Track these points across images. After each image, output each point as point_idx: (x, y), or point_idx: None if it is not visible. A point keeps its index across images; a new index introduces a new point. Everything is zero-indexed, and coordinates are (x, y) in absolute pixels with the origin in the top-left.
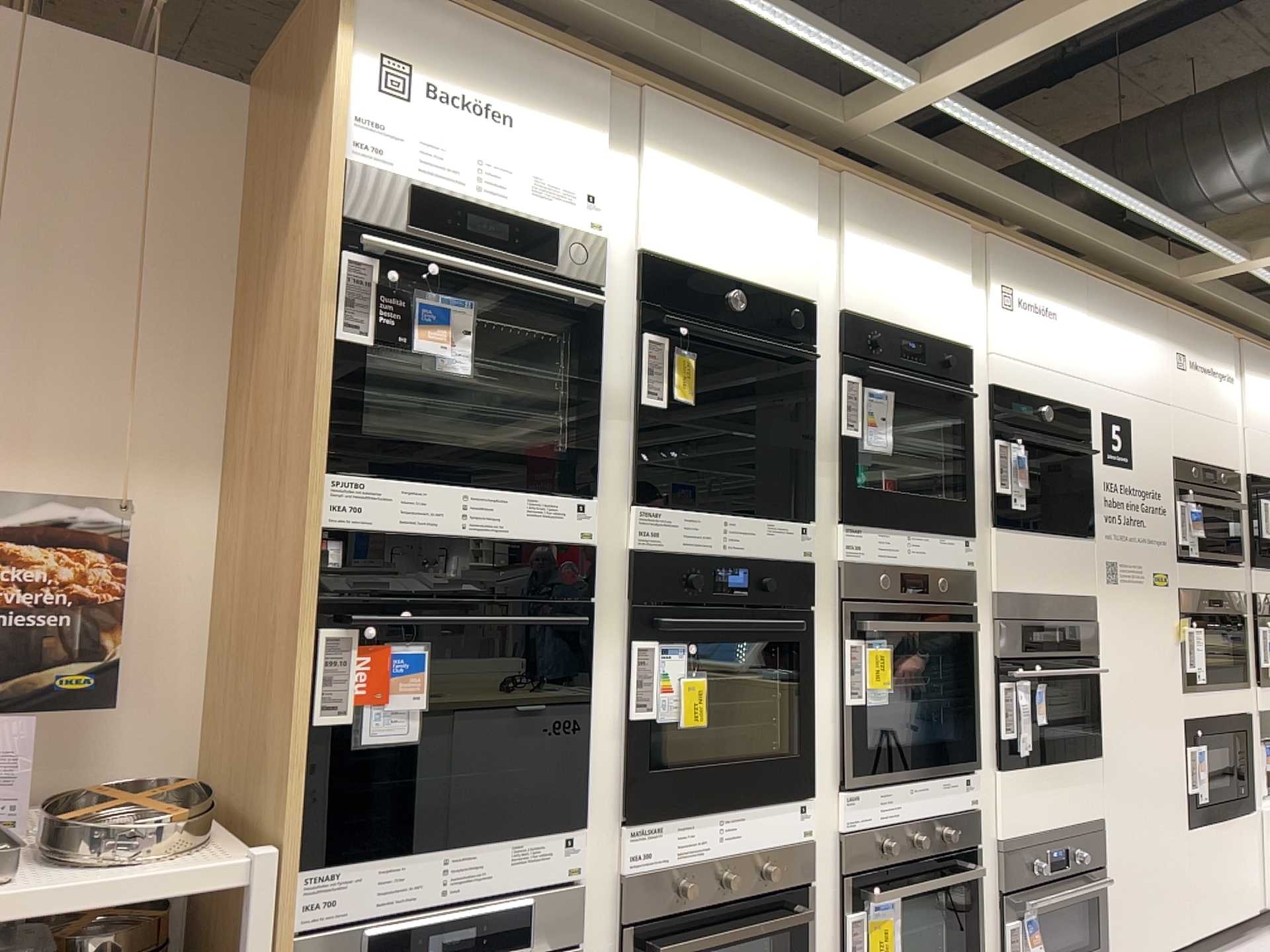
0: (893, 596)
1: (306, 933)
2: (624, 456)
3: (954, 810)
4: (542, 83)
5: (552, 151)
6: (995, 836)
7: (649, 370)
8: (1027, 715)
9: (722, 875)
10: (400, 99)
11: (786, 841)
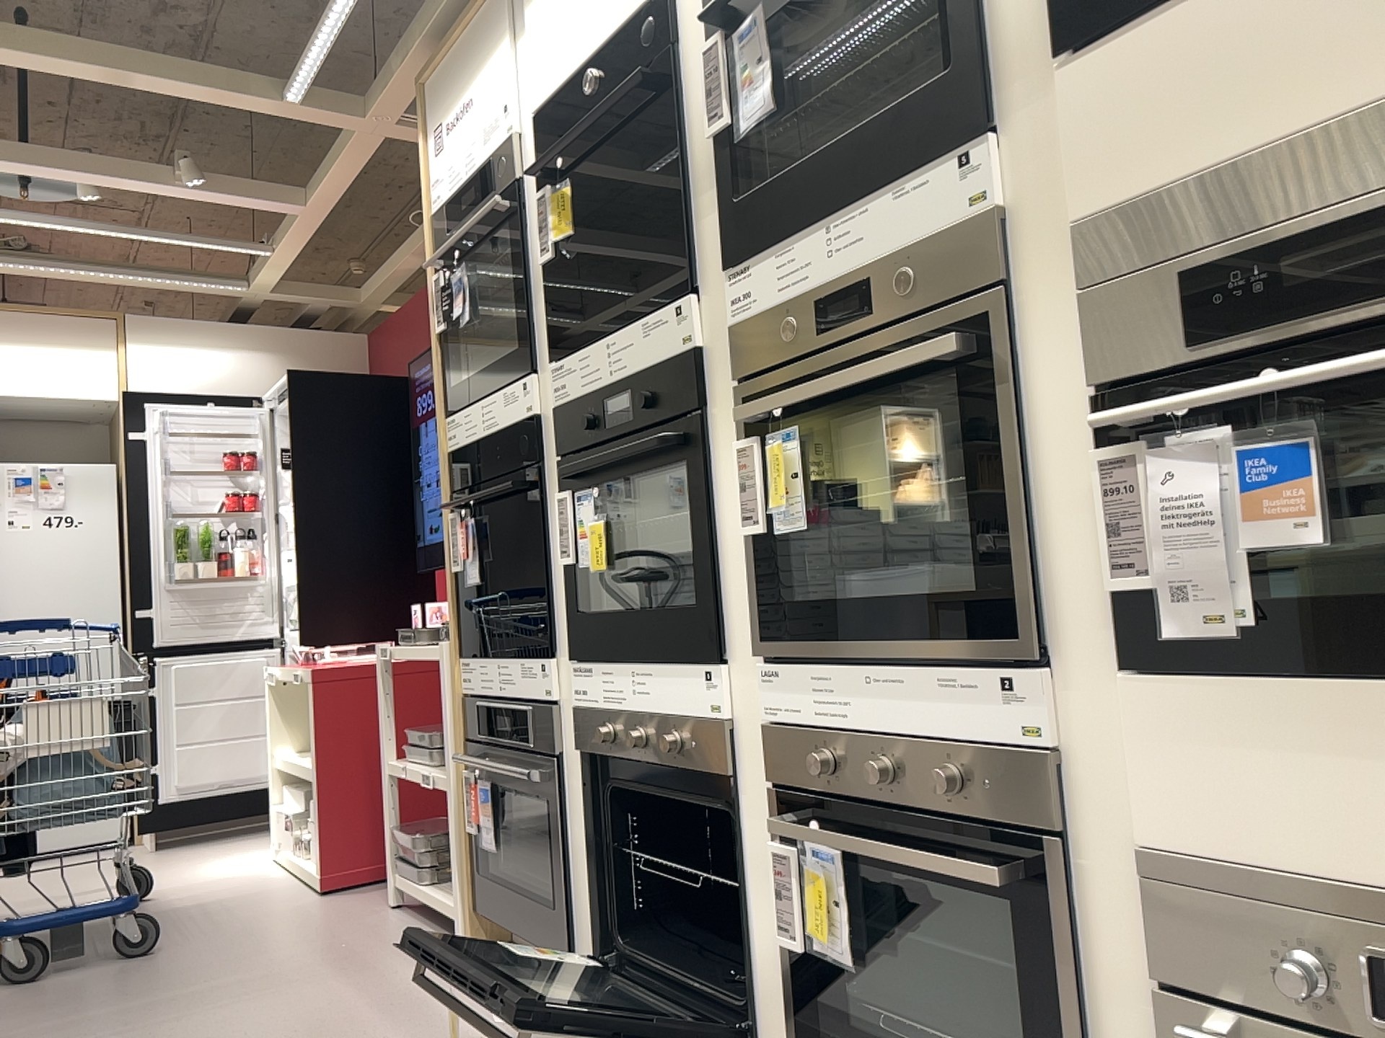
0: (808, 346)
1: (473, 699)
2: (547, 321)
3: (978, 741)
4: (477, 50)
5: (485, 99)
6: (1140, 839)
7: (538, 231)
8: (1218, 527)
9: (633, 734)
10: (439, 153)
11: (693, 715)
